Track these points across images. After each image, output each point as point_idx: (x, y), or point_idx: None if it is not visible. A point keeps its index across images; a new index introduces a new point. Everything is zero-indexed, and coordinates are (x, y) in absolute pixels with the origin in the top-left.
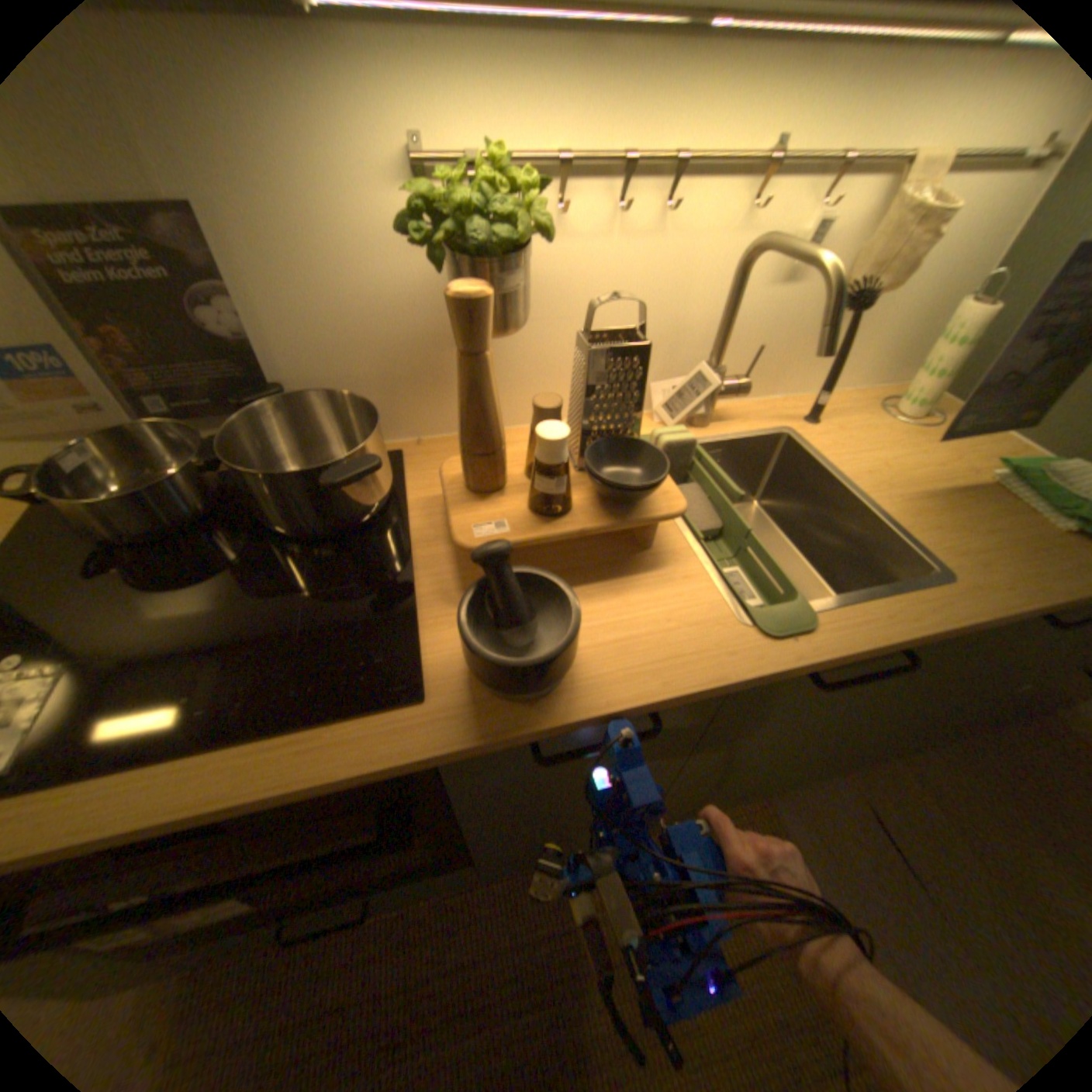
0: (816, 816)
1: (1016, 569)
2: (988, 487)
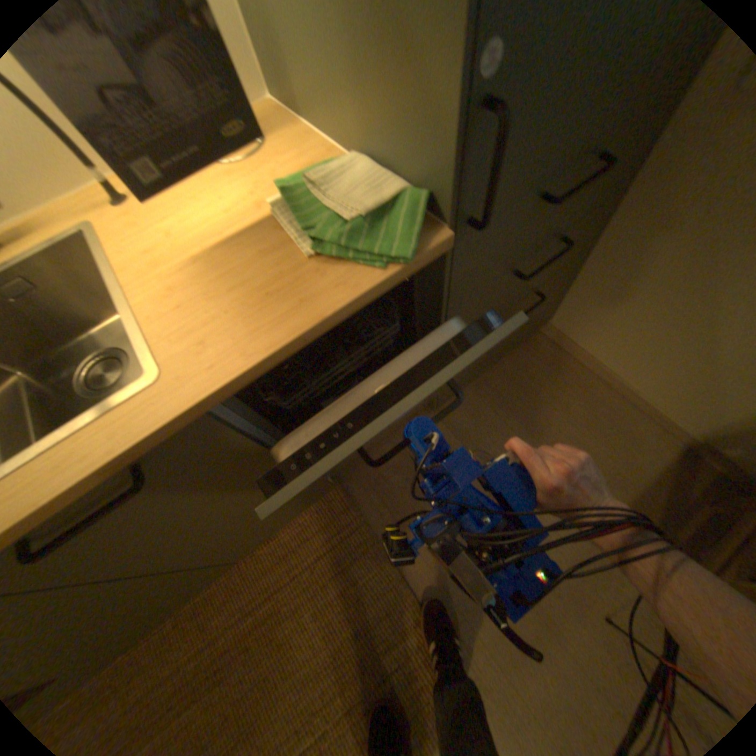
0: (376, 483)
1: (231, 335)
2: (261, 225)
